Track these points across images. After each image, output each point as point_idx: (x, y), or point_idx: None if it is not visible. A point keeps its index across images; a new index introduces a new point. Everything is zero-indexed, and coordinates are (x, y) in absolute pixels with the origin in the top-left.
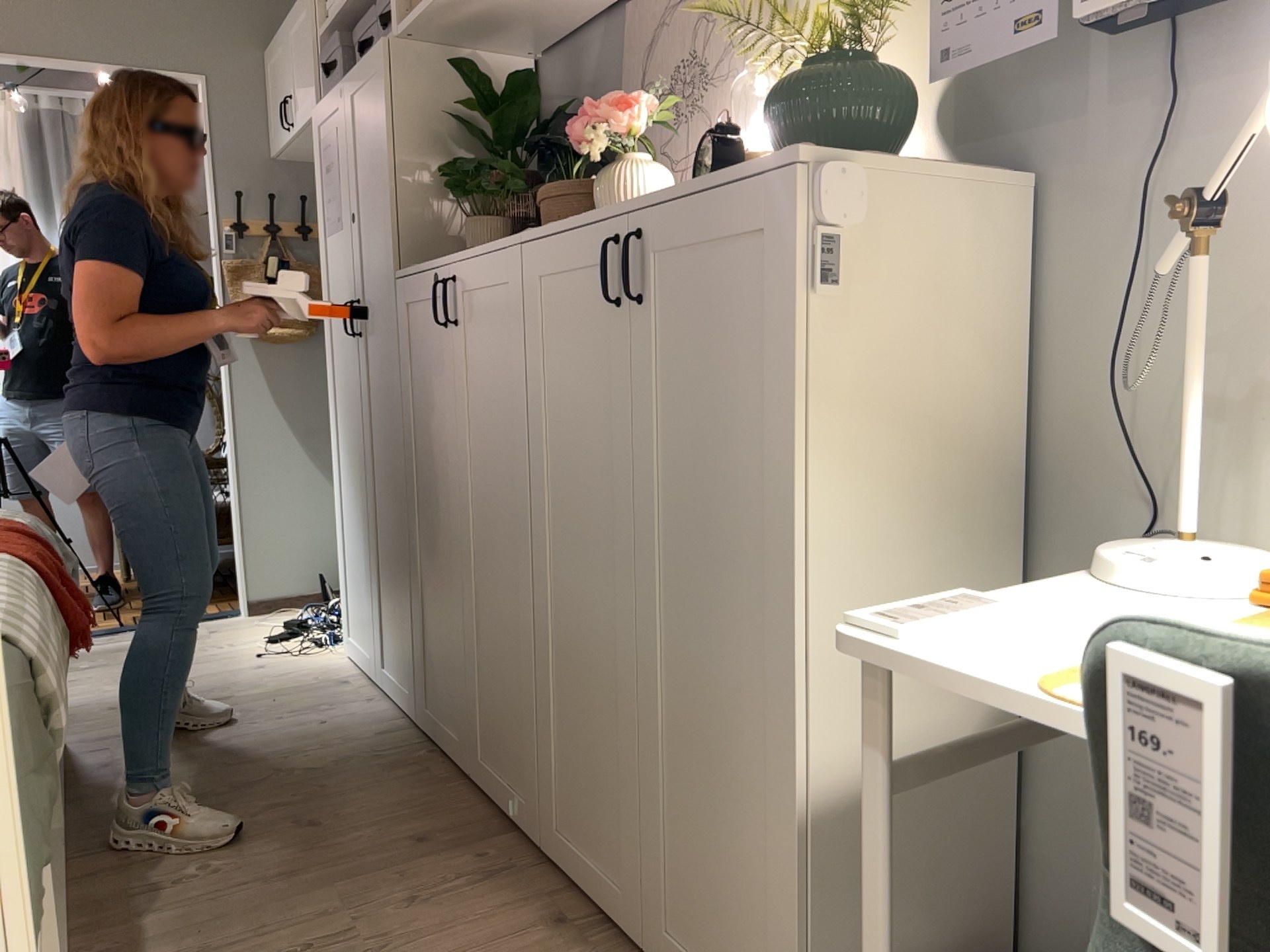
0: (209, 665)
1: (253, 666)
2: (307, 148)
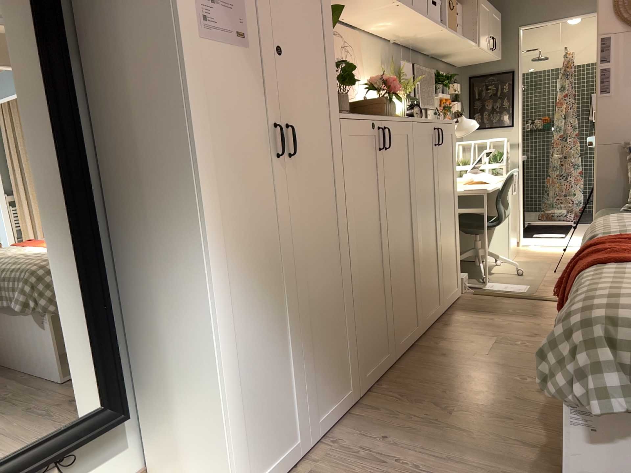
0: None
1: None
2: None
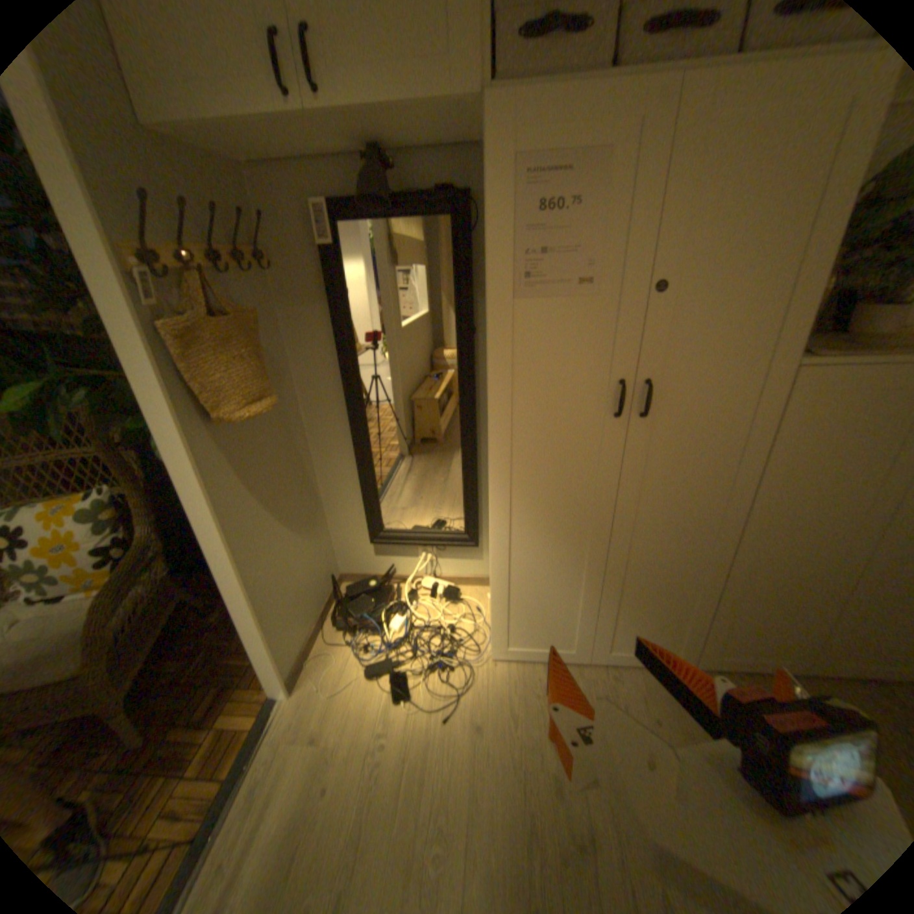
0: (437, 774)
1: (469, 736)
2: (257, 132)
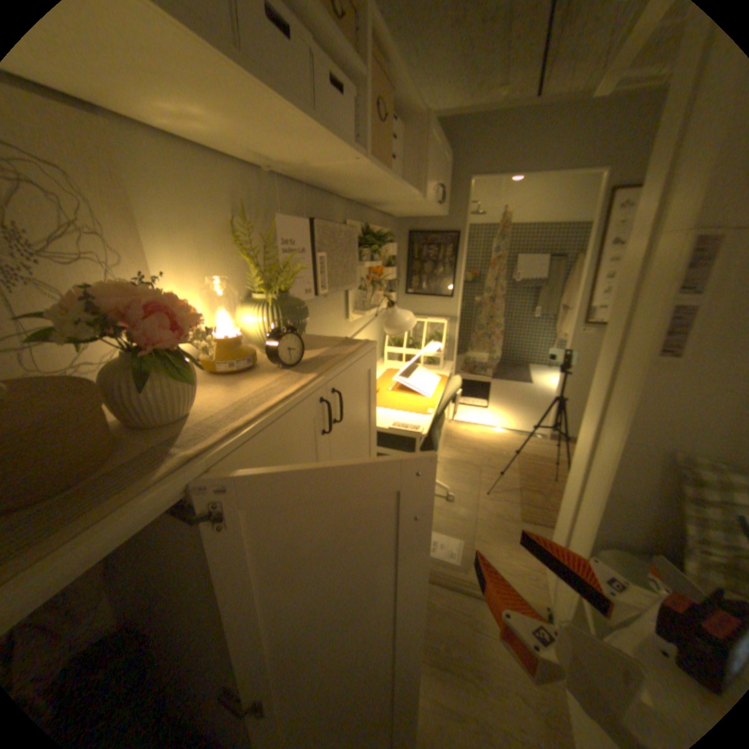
0: None
1: None
2: None
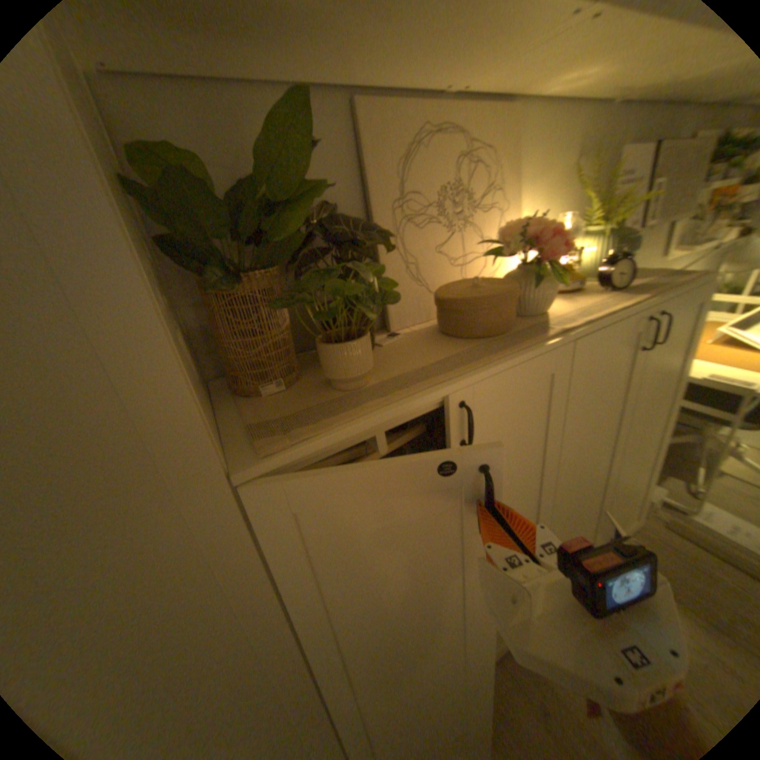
0: None
1: None
2: None
